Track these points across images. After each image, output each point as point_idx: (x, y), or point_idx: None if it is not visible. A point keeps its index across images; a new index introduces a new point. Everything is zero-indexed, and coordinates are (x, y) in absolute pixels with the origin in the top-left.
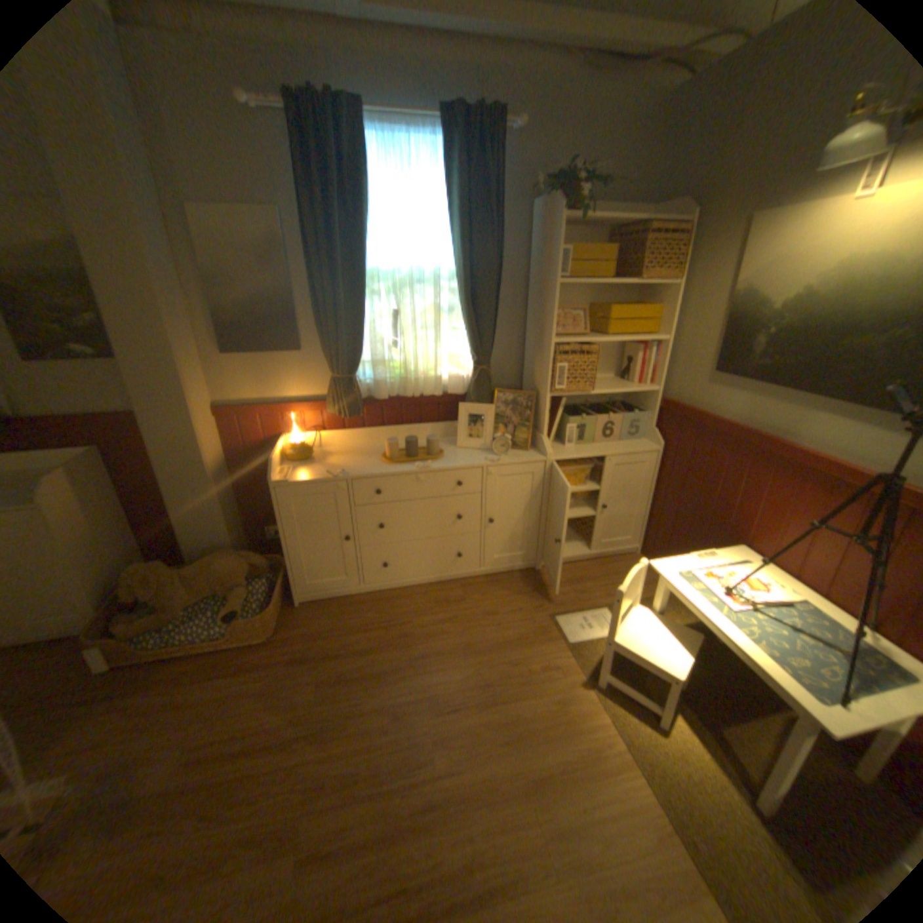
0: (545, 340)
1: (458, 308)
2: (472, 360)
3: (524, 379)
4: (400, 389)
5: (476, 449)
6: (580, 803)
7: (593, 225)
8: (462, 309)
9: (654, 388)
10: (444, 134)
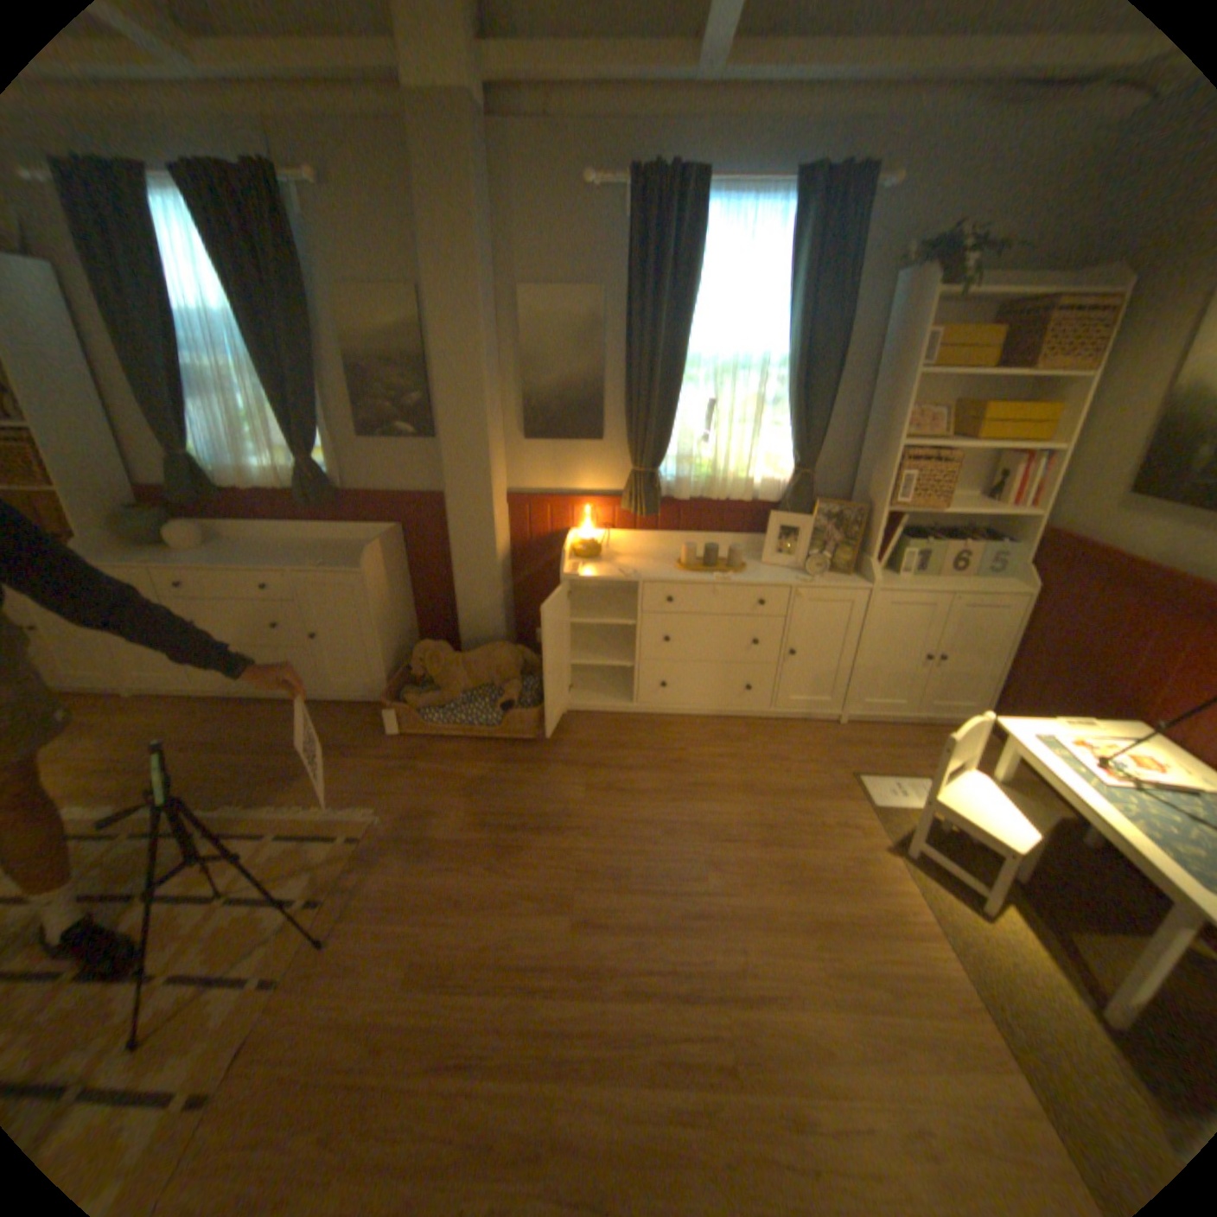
0: (891, 442)
1: (784, 400)
2: (792, 462)
3: (855, 490)
4: (703, 490)
5: (784, 567)
6: (870, 955)
7: (975, 301)
8: (790, 401)
9: (1036, 512)
10: (797, 199)
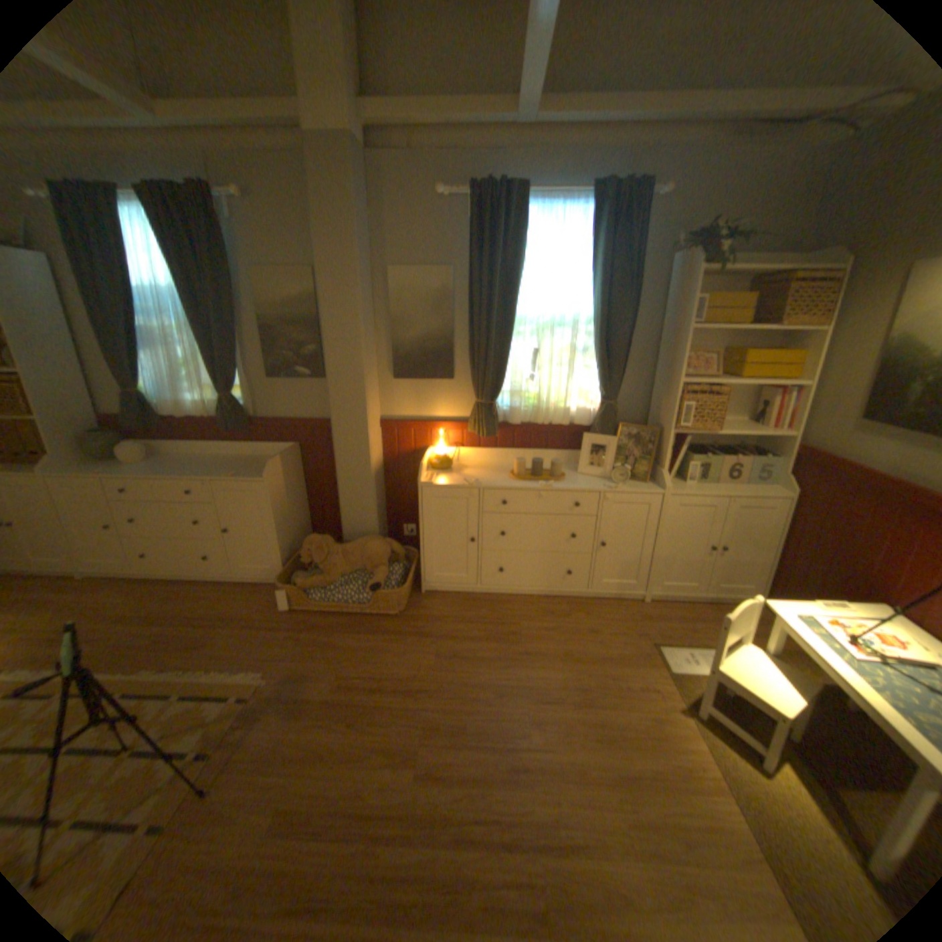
0: (674, 380)
1: (591, 349)
2: (599, 395)
3: (650, 416)
4: (531, 417)
5: (595, 476)
6: (666, 807)
7: (733, 275)
8: (596, 349)
9: (791, 433)
10: (594, 203)
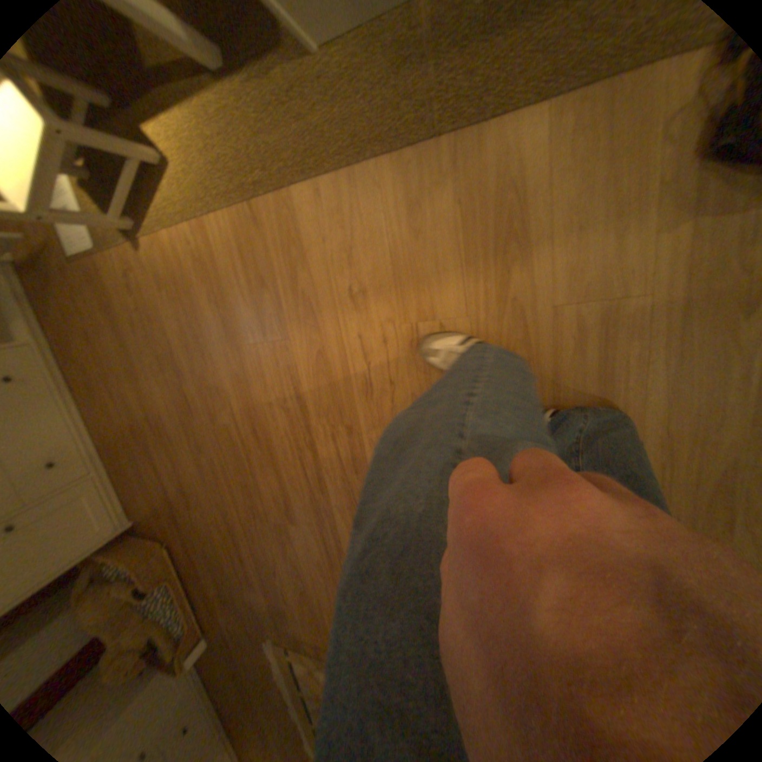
0: None
1: None
2: None
3: None
4: None
5: None
6: (232, 296)
7: None
8: None
9: None
10: None
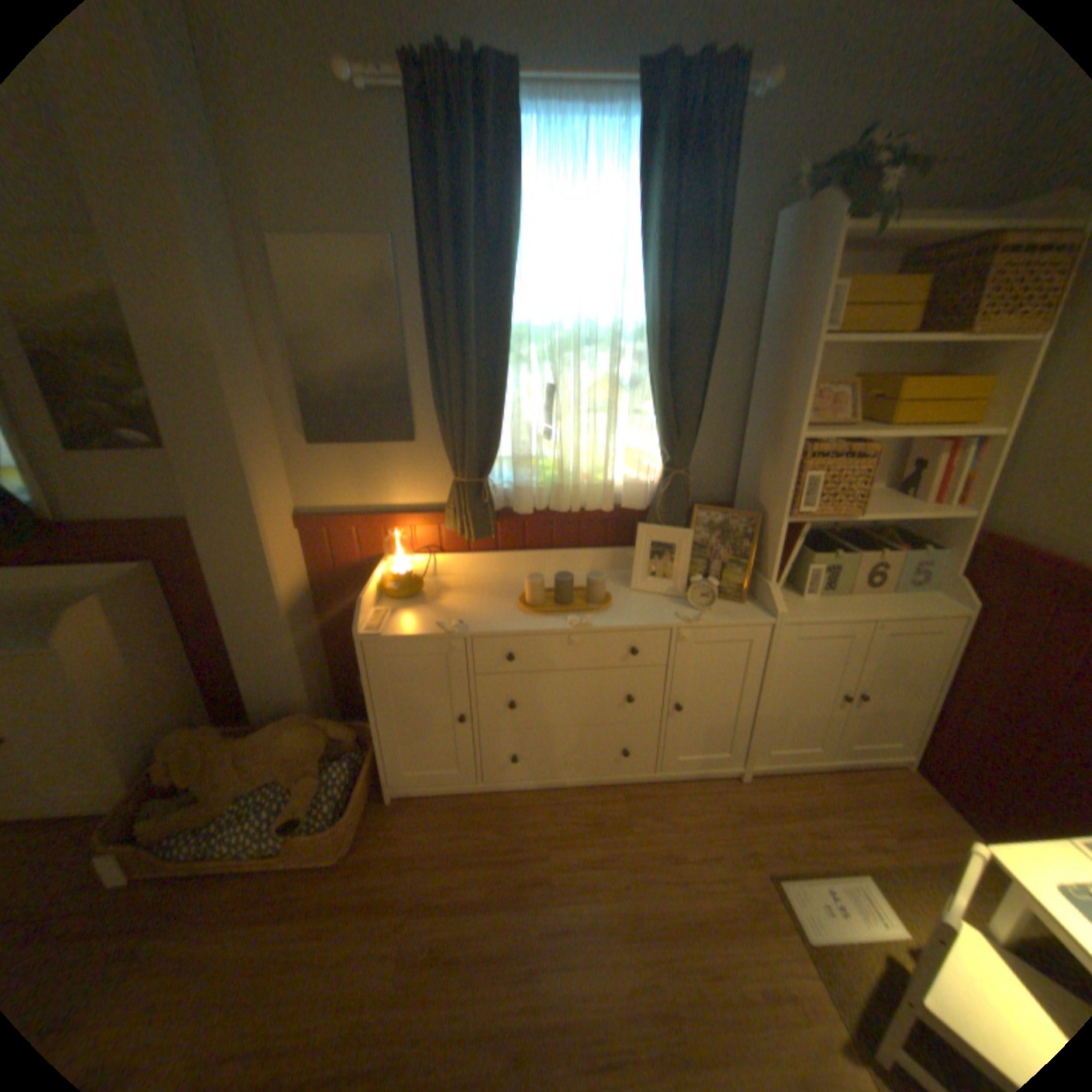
0: (788, 433)
1: (646, 381)
2: (662, 460)
3: (741, 488)
4: (552, 499)
5: (660, 595)
6: None
7: (879, 247)
8: (654, 382)
9: (970, 514)
10: (643, 110)
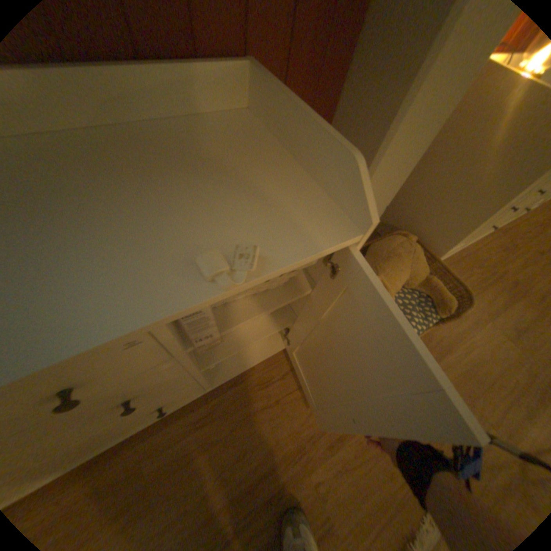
0: None
1: None
2: None
3: None
4: None
5: None
6: None
7: None
8: None
9: None
10: None
